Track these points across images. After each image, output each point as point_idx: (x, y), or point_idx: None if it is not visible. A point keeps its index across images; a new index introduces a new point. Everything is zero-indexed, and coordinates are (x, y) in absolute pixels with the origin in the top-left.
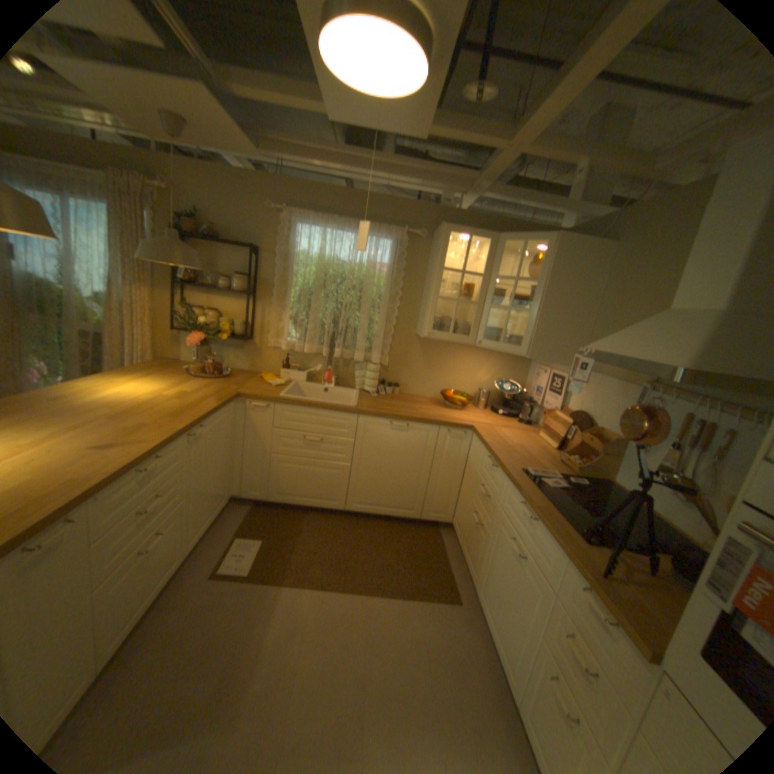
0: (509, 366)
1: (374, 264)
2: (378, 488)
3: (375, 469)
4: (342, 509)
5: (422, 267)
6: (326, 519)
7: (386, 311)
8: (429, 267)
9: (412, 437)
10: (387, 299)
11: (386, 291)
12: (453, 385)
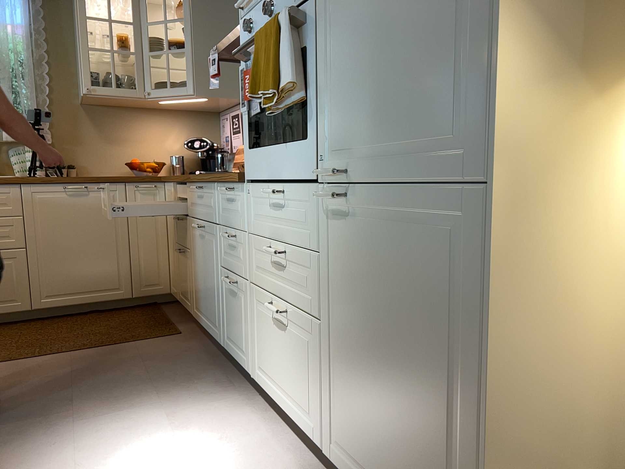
0: (198, 129)
1: (3, 24)
2: (70, 271)
3: (59, 249)
4: (28, 310)
5: (68, 28)
6: (9, 327)
7: (33, 78)
8: (75, 27)
9: (96, 201)
10: (32, 65)
11: (28, 55)
12: (142, 158)
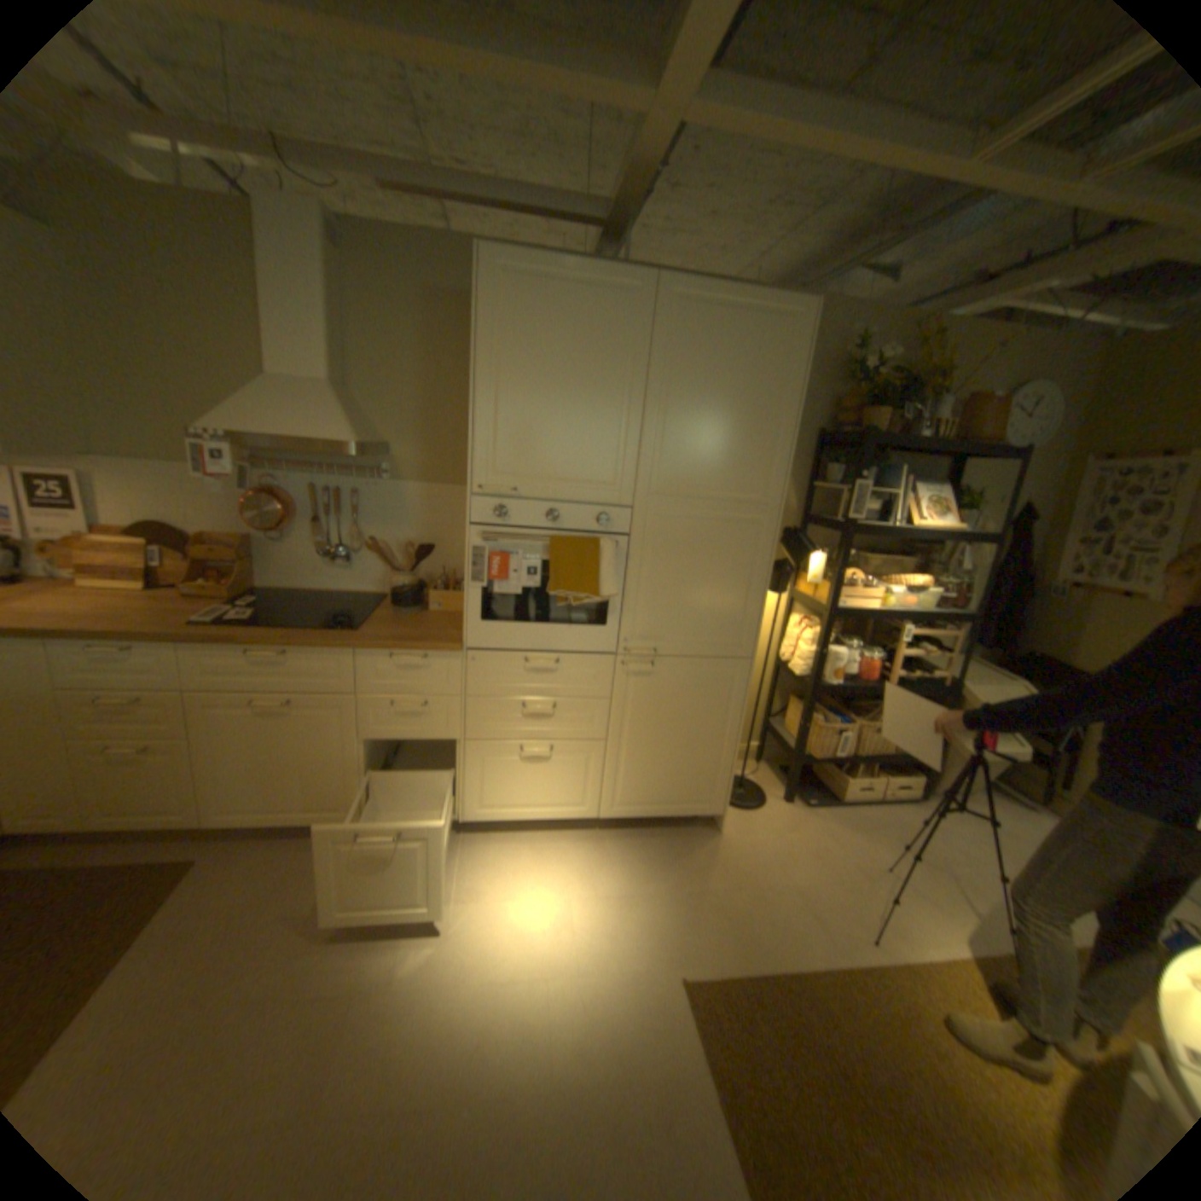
0: None
1: None
2: None
3: None
4: None
5: None
6: None
7: None
8: None
9: None
10: None
11: None
12: None
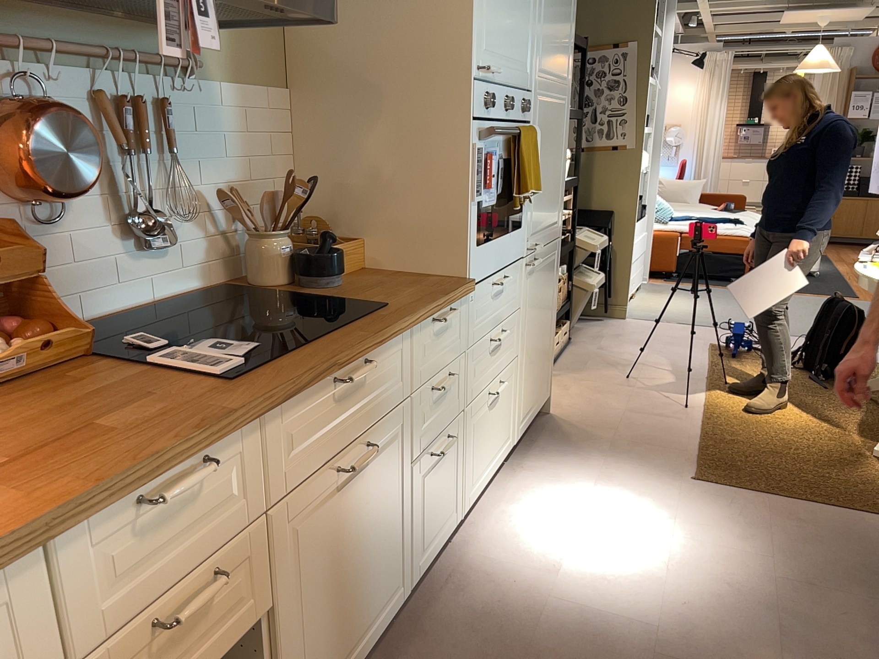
0: None
1: None
2: None
3: None
4: None
5: None
6: None
7: None
8: None
9: None
10: None
11: None
12: None
